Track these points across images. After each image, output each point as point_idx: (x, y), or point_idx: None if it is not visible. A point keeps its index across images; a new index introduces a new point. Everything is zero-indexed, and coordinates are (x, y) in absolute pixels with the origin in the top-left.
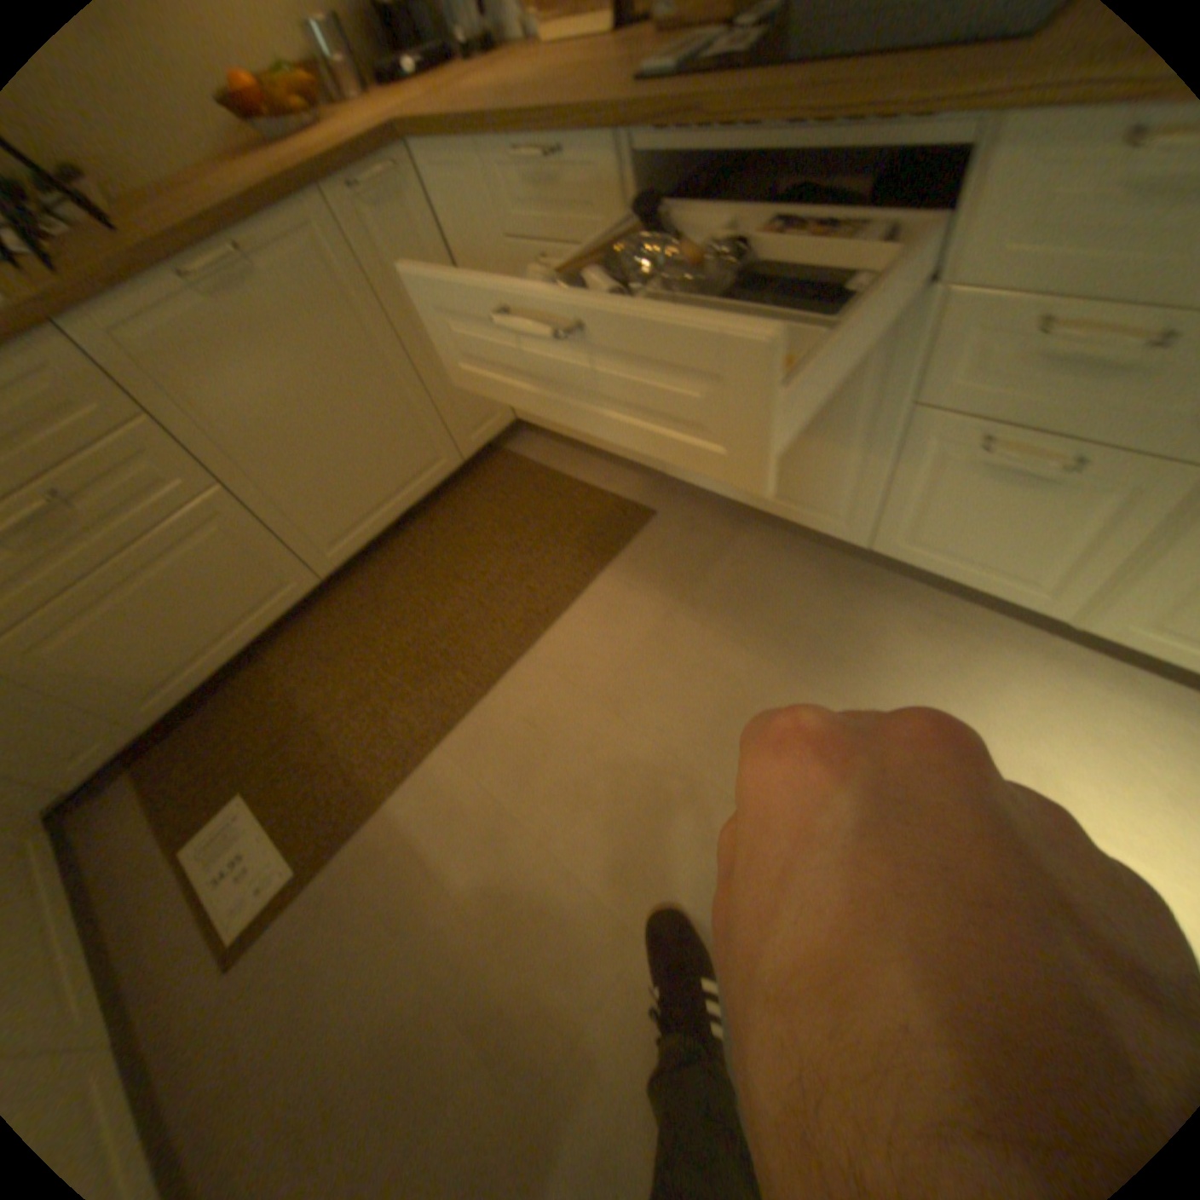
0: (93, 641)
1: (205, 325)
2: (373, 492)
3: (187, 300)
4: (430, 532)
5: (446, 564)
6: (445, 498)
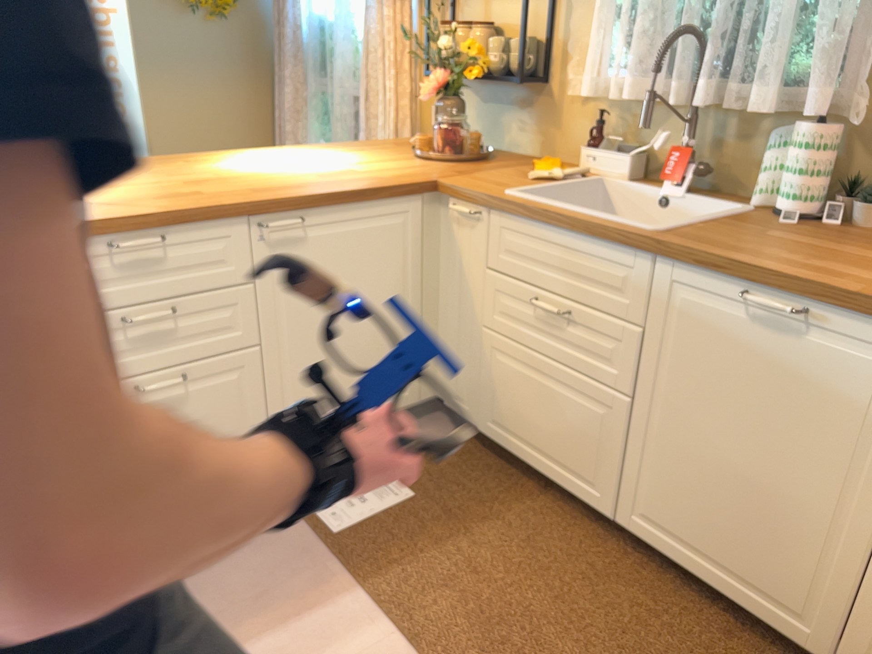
0: (511, 375)
1: (728, 328)
2: (713, 543)
3: (735, 307)
4: (709, 632)
5: (646, 650)
6: (779, 652)
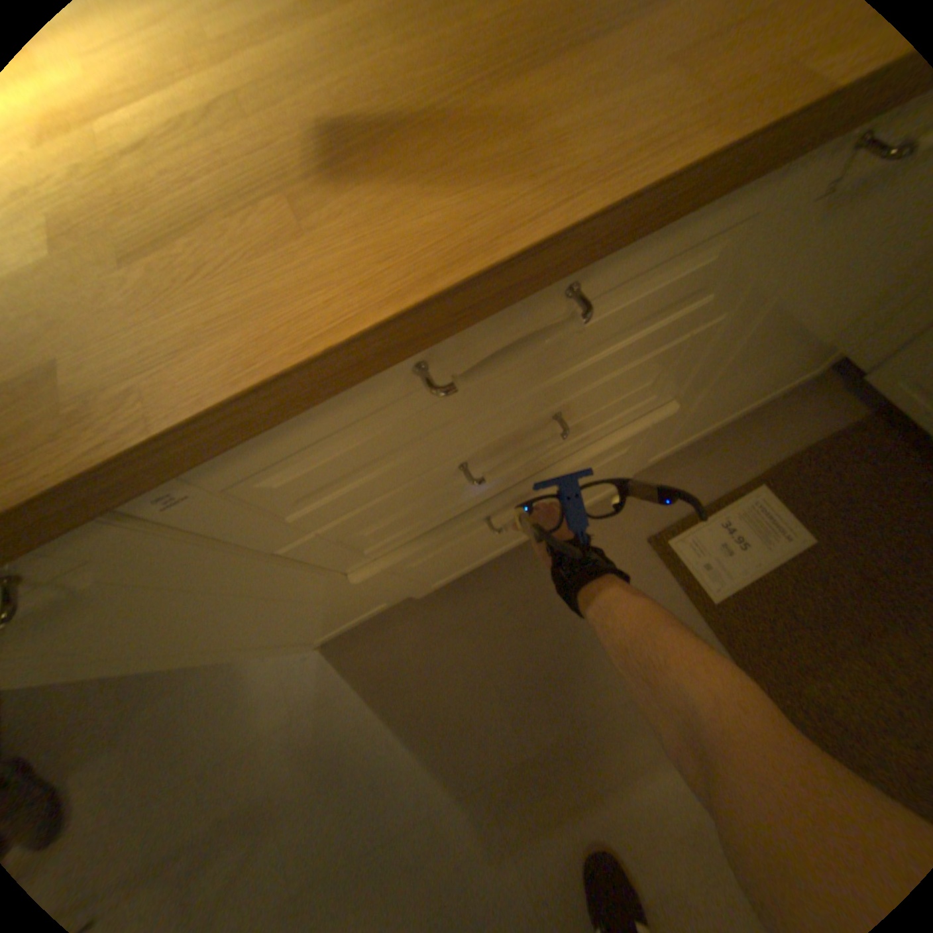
0: None
1: None
2: None
3: None
4: None
5: None
6: None
